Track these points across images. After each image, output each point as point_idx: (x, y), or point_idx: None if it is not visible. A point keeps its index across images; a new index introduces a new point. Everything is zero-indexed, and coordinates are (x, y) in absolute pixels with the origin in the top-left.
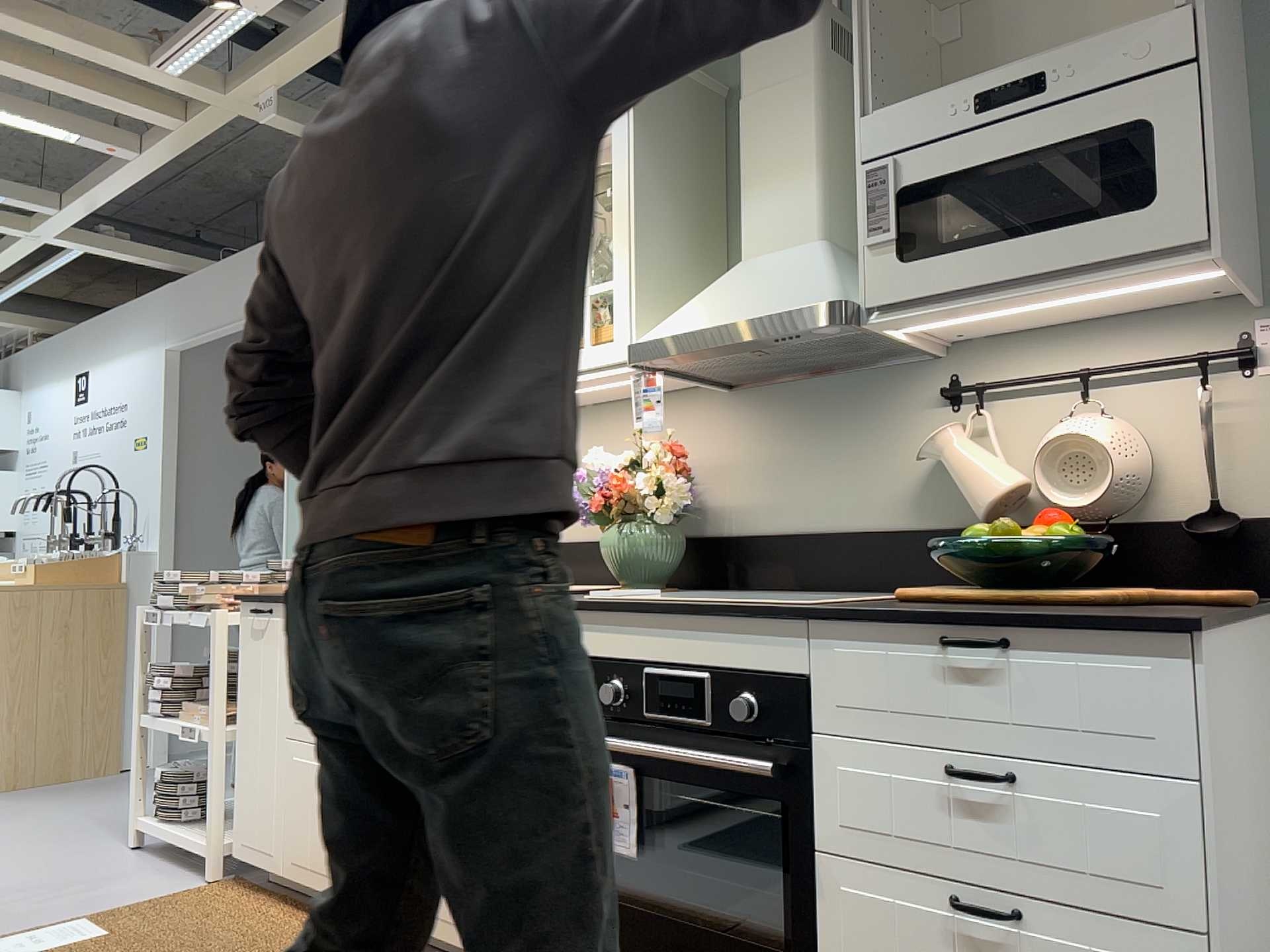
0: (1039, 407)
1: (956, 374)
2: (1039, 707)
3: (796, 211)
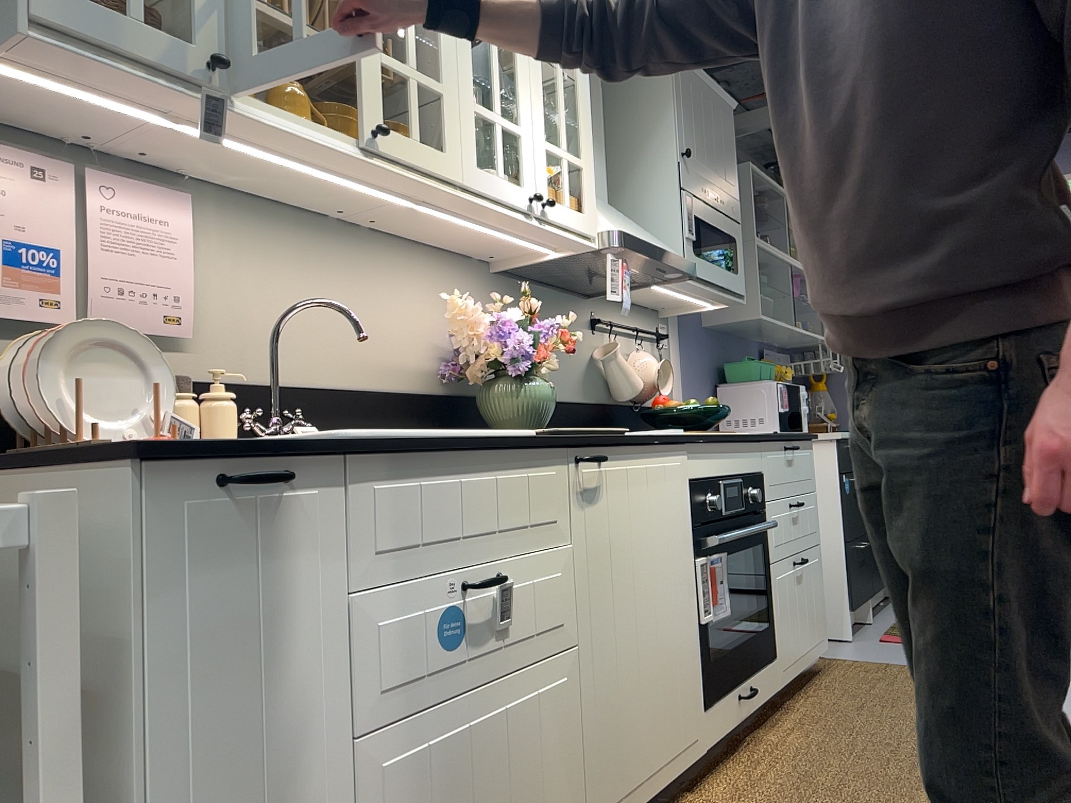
0: (620, 342)
1: (596, 312)
2: (800, 472)
3: (601, 176)
